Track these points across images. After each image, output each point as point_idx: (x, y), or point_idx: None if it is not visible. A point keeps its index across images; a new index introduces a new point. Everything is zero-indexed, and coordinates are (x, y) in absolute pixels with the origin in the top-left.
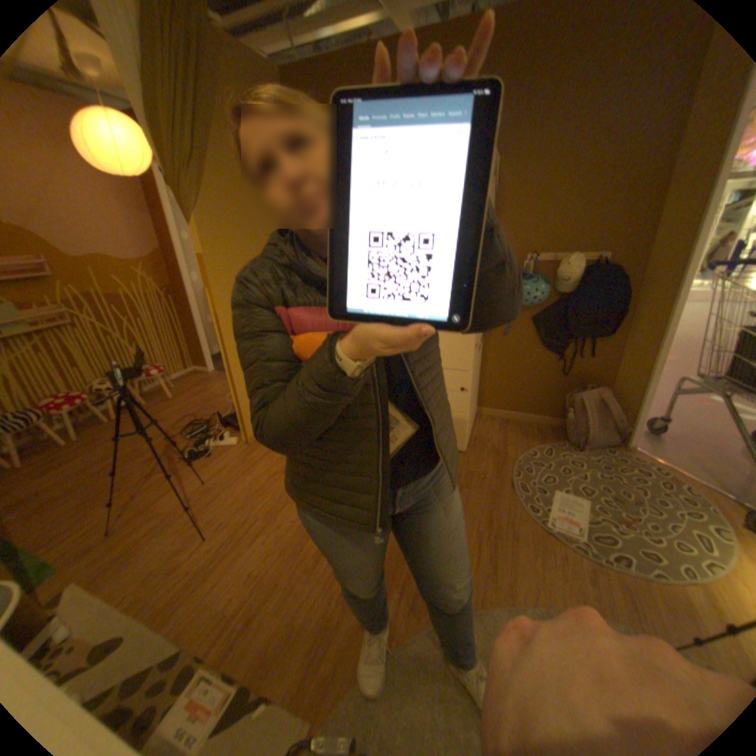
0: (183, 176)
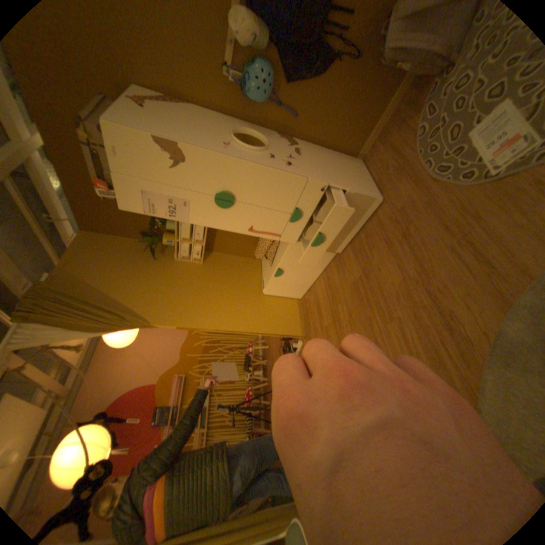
0: (131, 323)
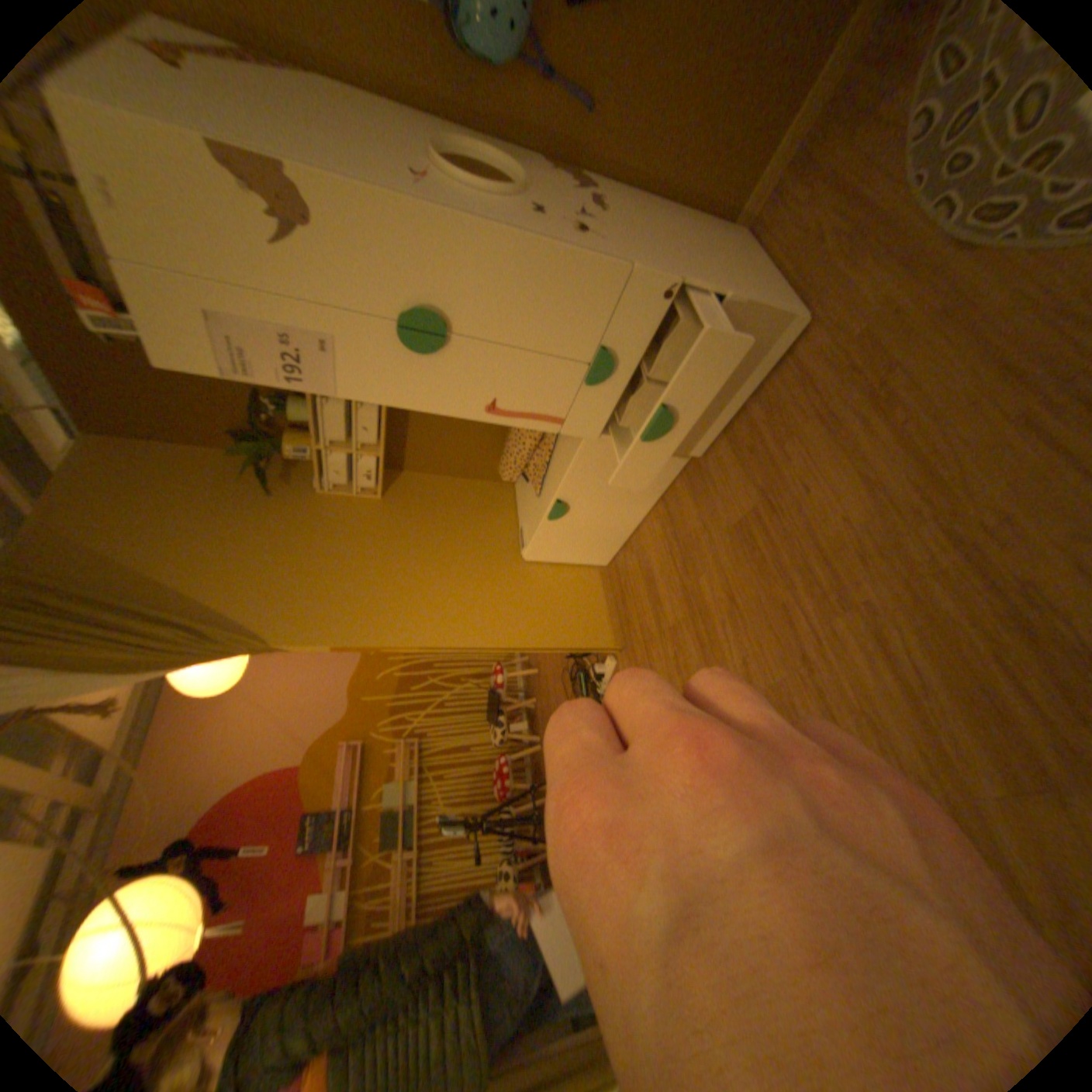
0: (222, 646)
